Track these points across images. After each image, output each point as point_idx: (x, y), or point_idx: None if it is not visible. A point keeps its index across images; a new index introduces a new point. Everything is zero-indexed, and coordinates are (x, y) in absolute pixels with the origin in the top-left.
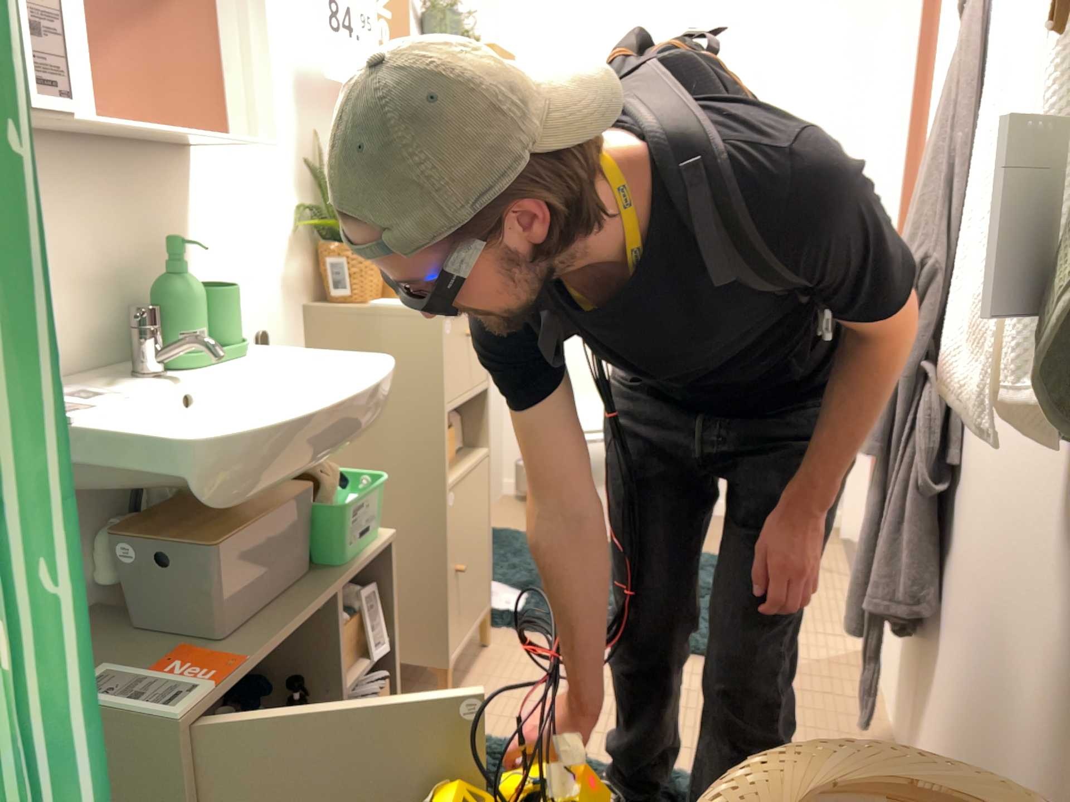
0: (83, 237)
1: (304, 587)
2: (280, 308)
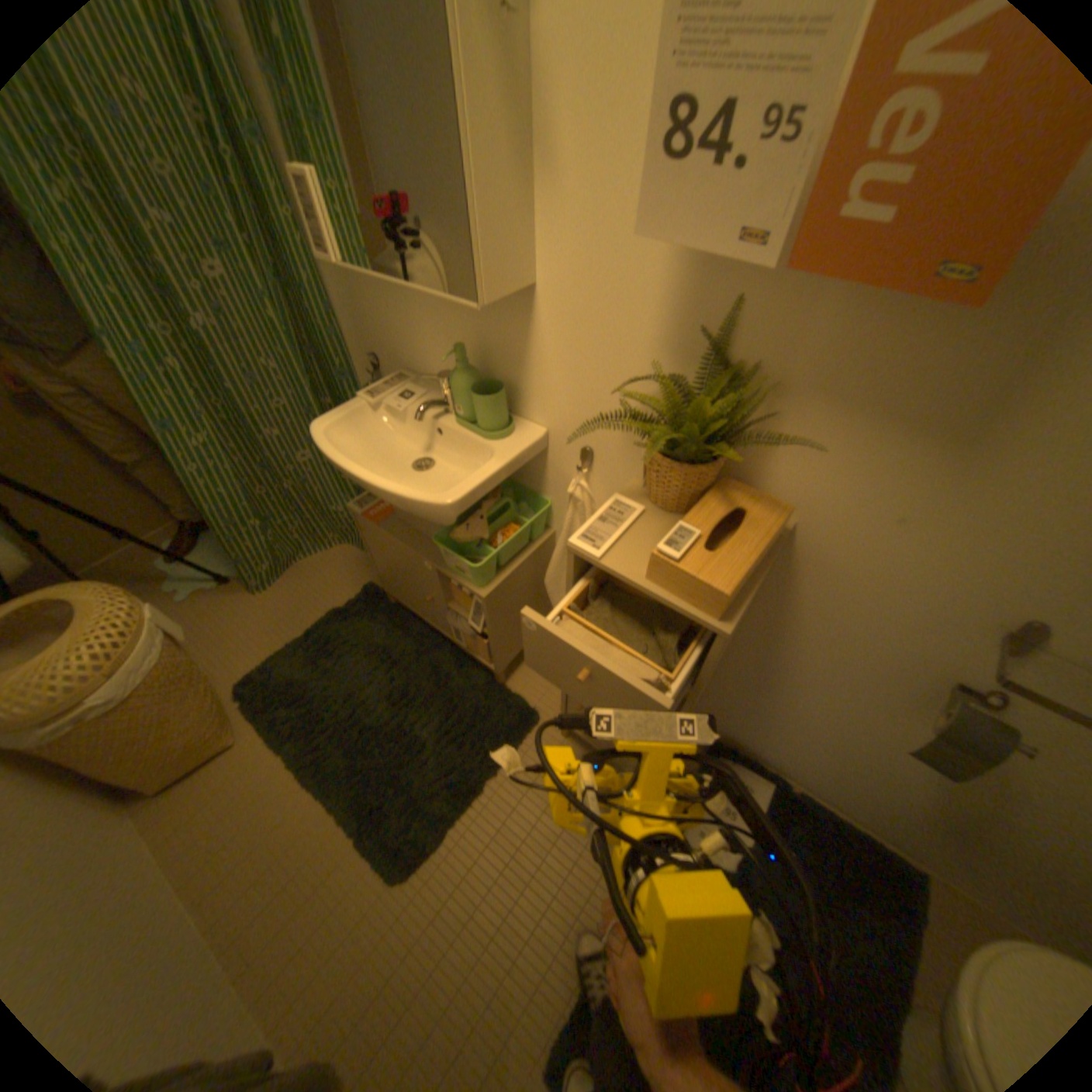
0: (454, 322)
1: (431, 547)
2: (615, 444)
